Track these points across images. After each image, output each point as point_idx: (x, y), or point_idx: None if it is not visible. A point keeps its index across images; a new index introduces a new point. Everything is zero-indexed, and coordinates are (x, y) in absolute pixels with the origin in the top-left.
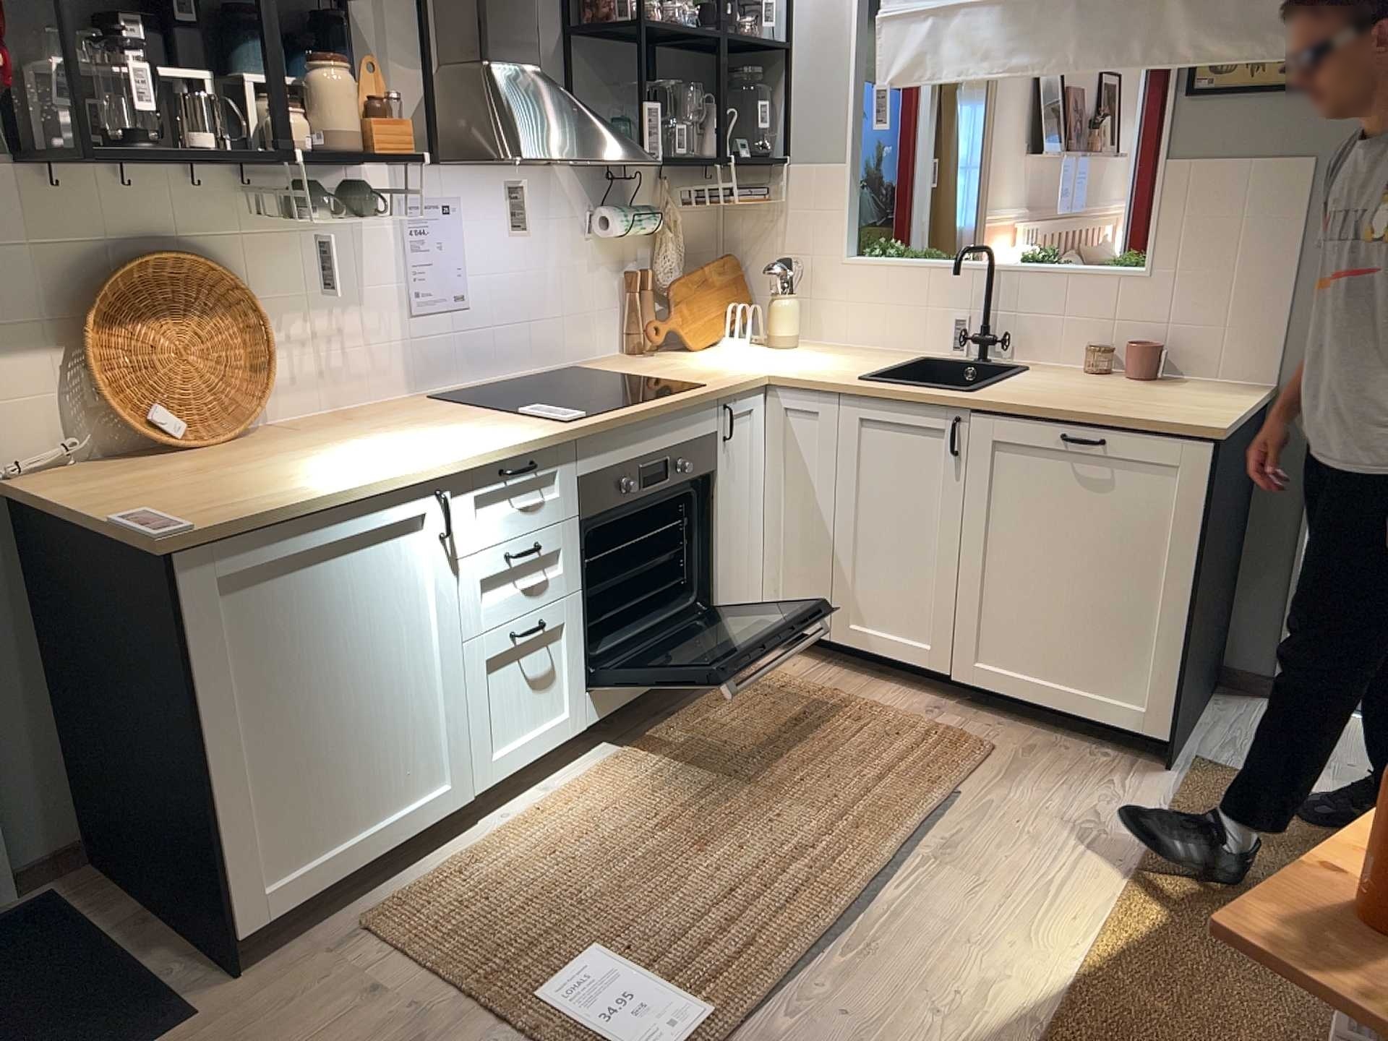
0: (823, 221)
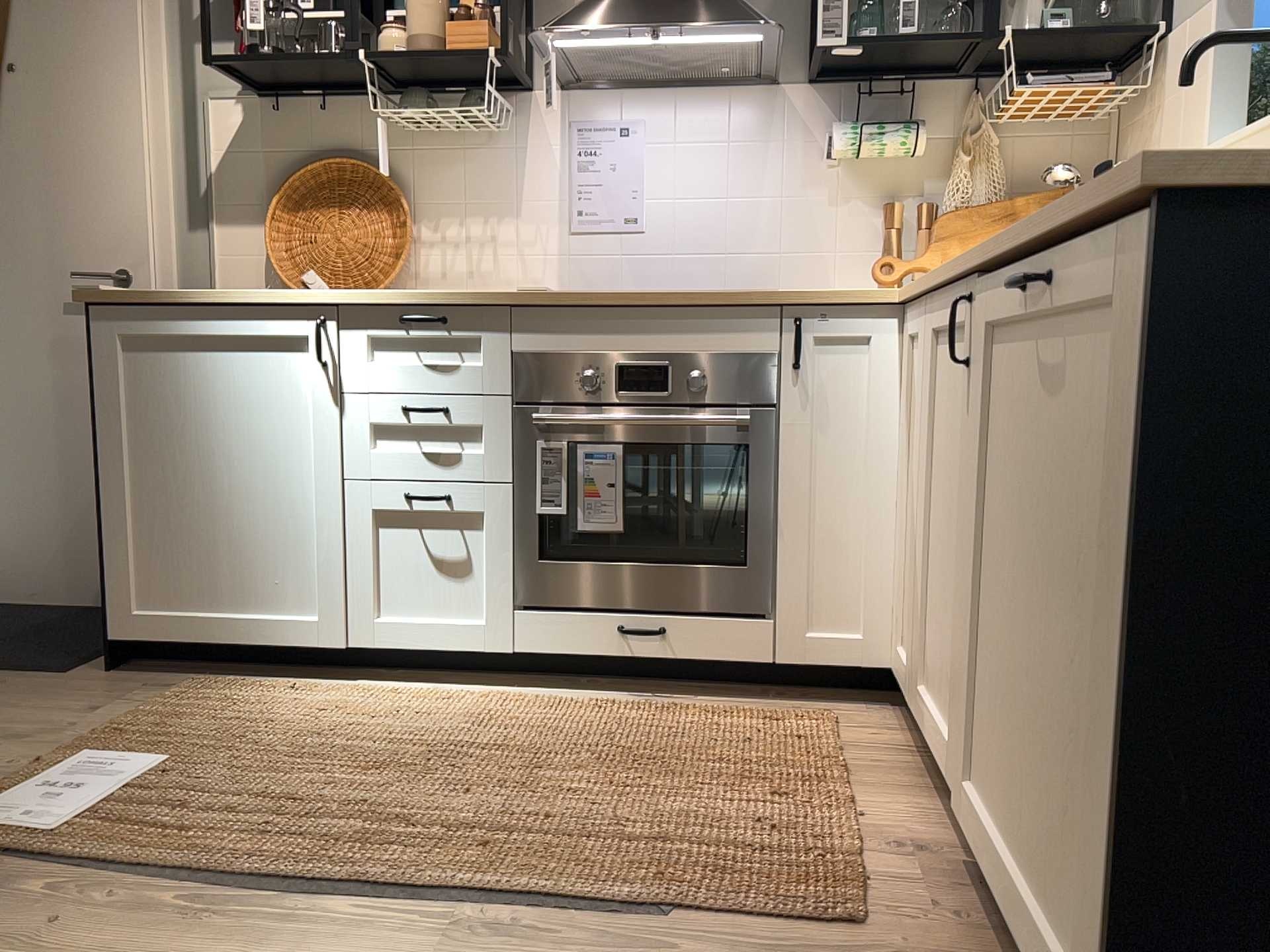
0: (1187, 106)
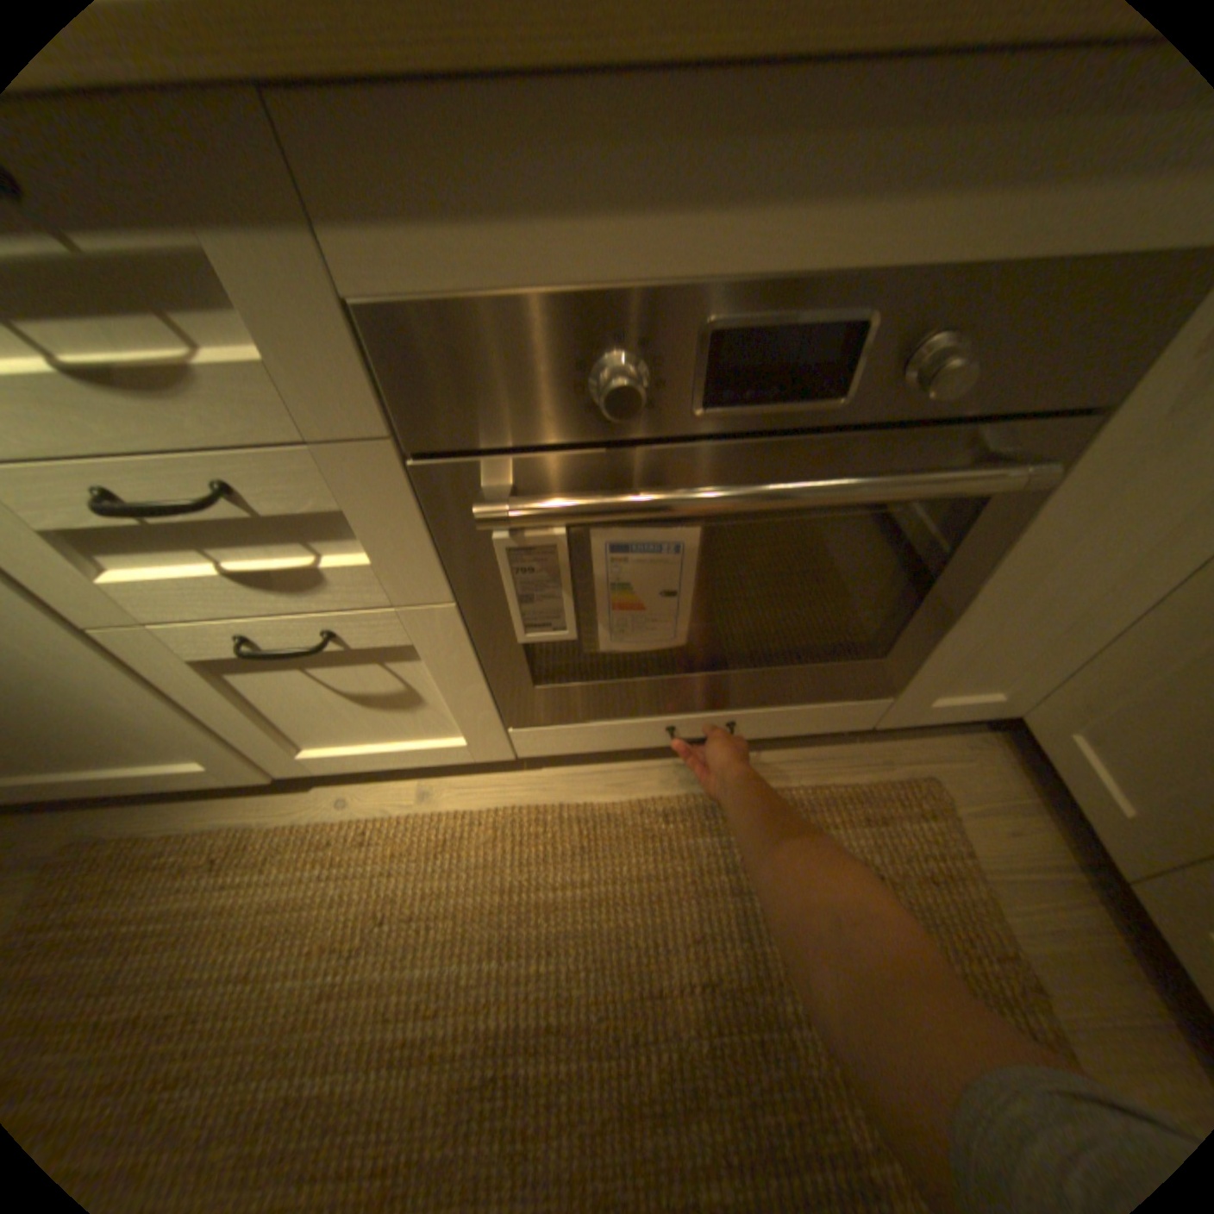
0: None
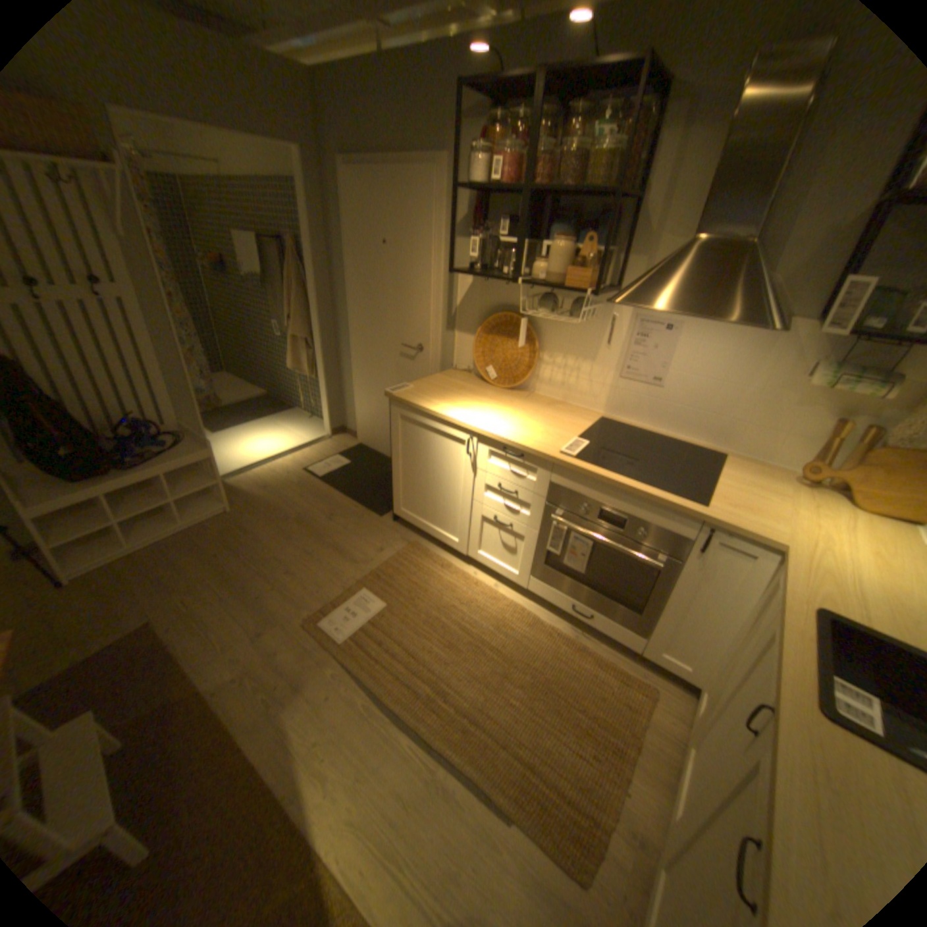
0: None
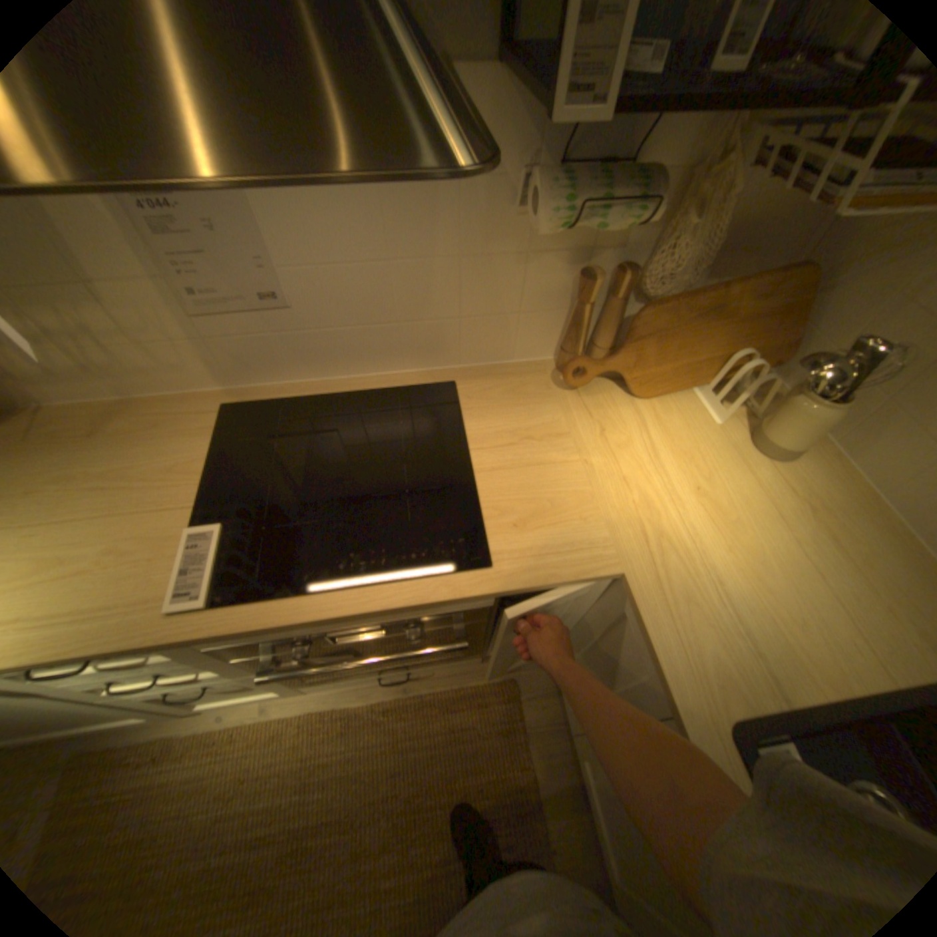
0: None
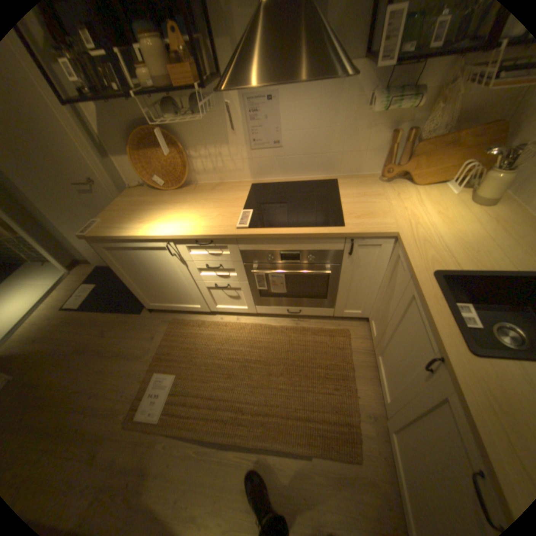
0: None
